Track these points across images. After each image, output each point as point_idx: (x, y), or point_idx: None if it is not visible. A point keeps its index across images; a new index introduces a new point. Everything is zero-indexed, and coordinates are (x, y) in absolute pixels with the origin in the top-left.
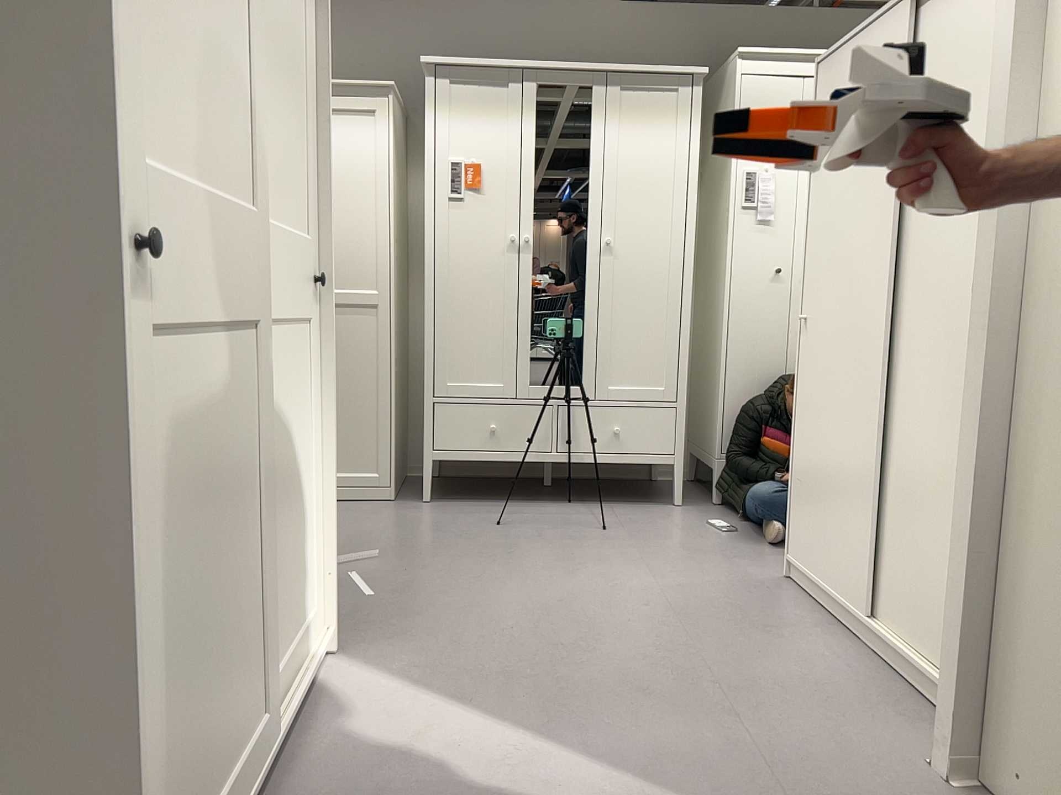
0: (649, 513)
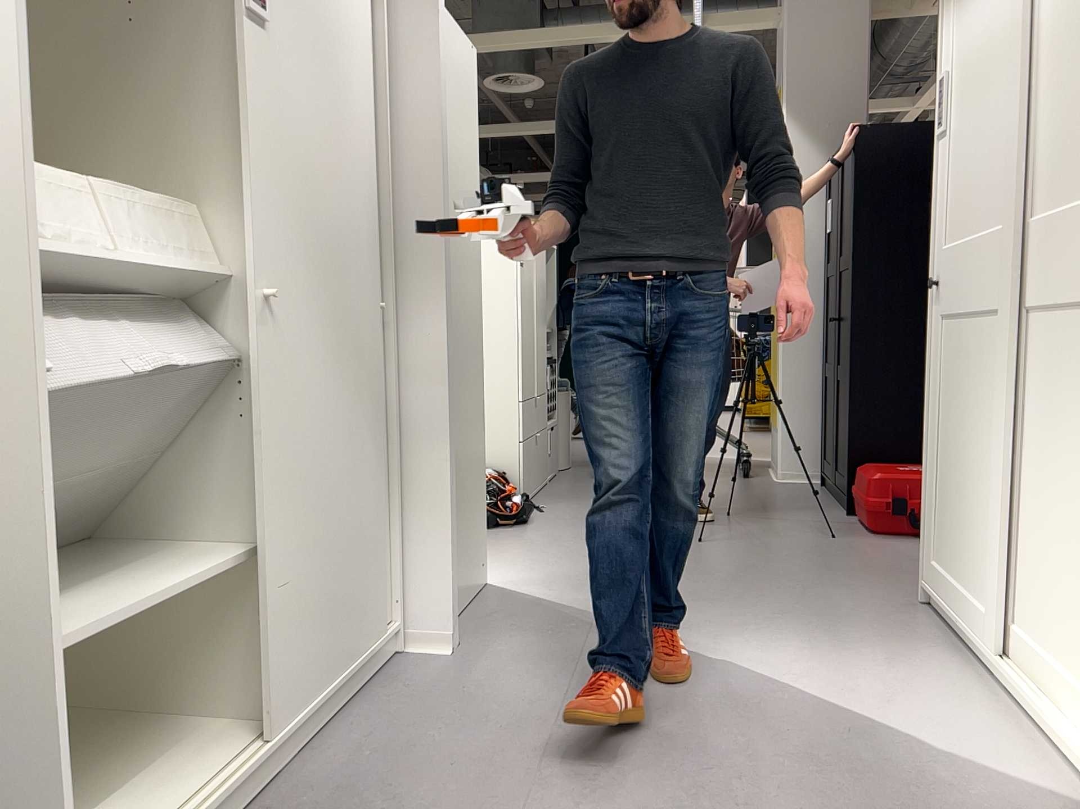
0: None
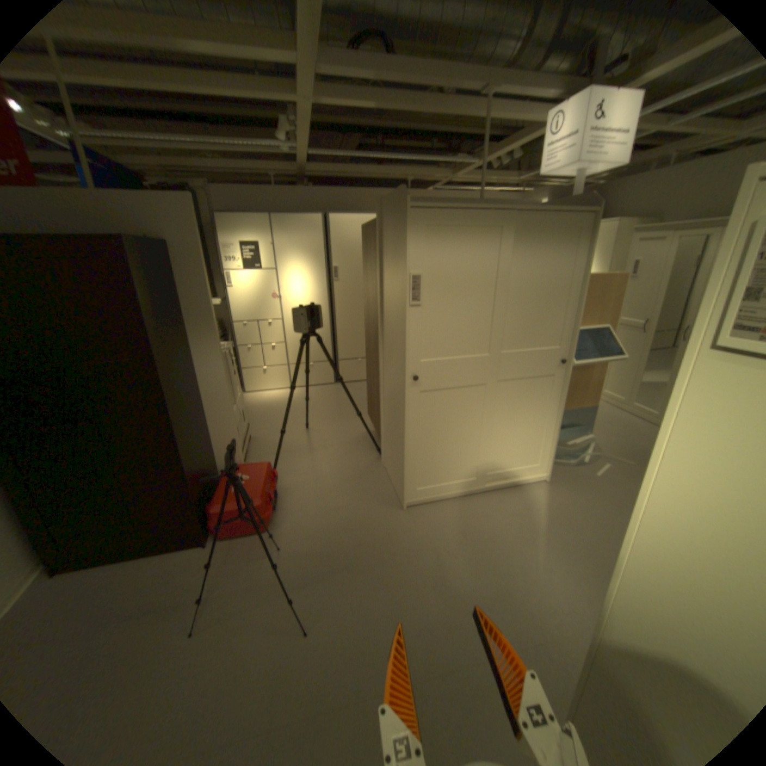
0: None
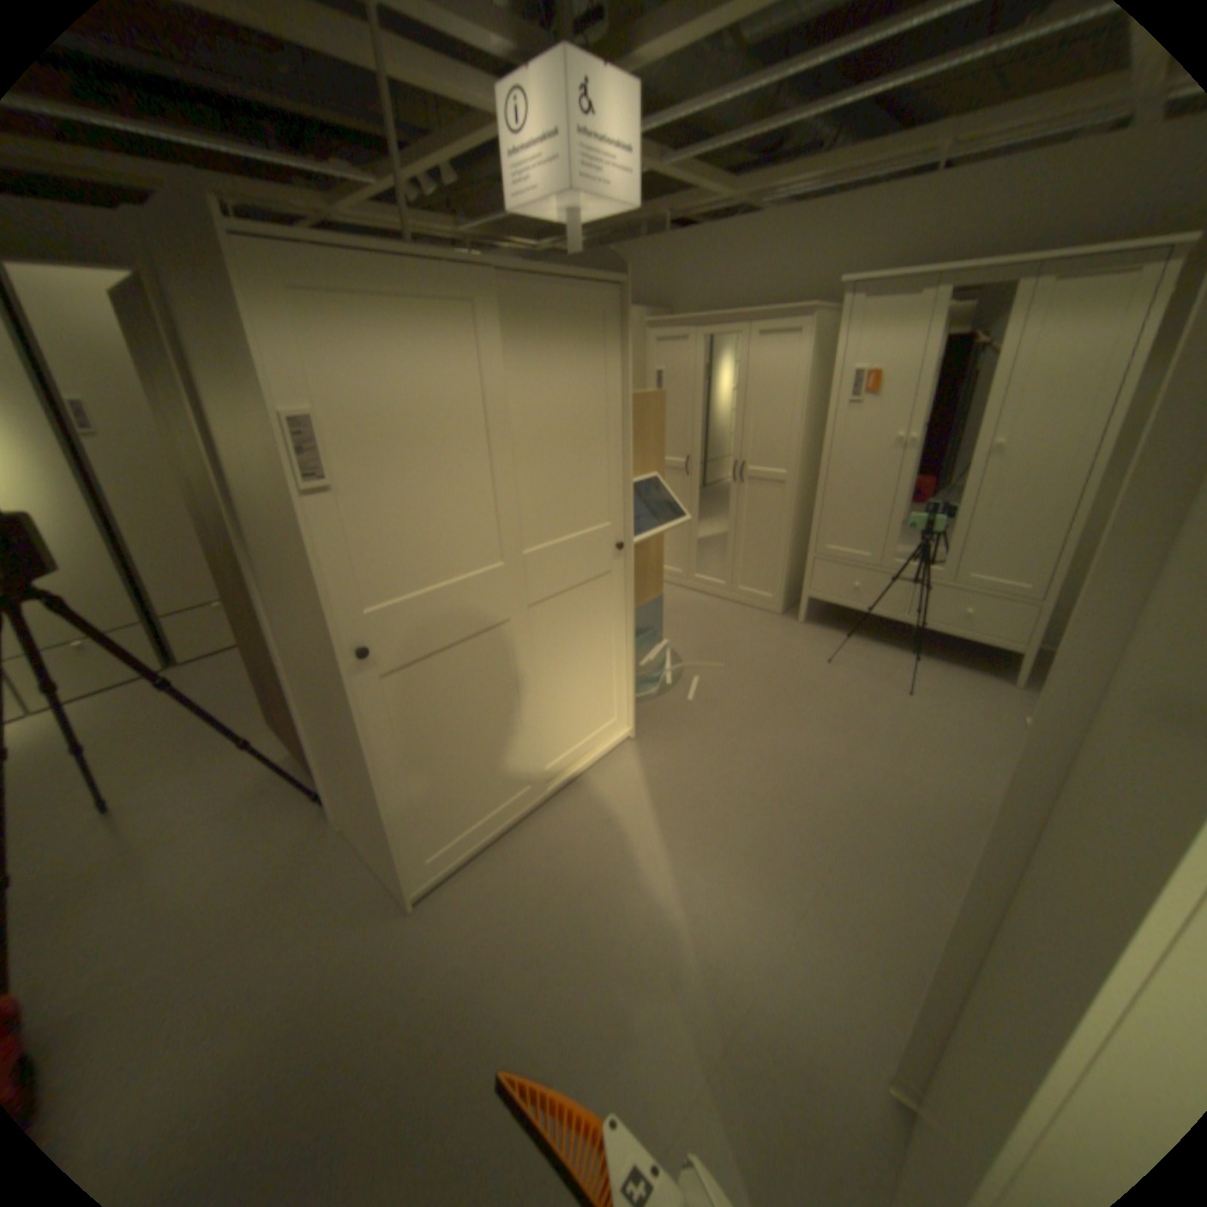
0: (977, 687)
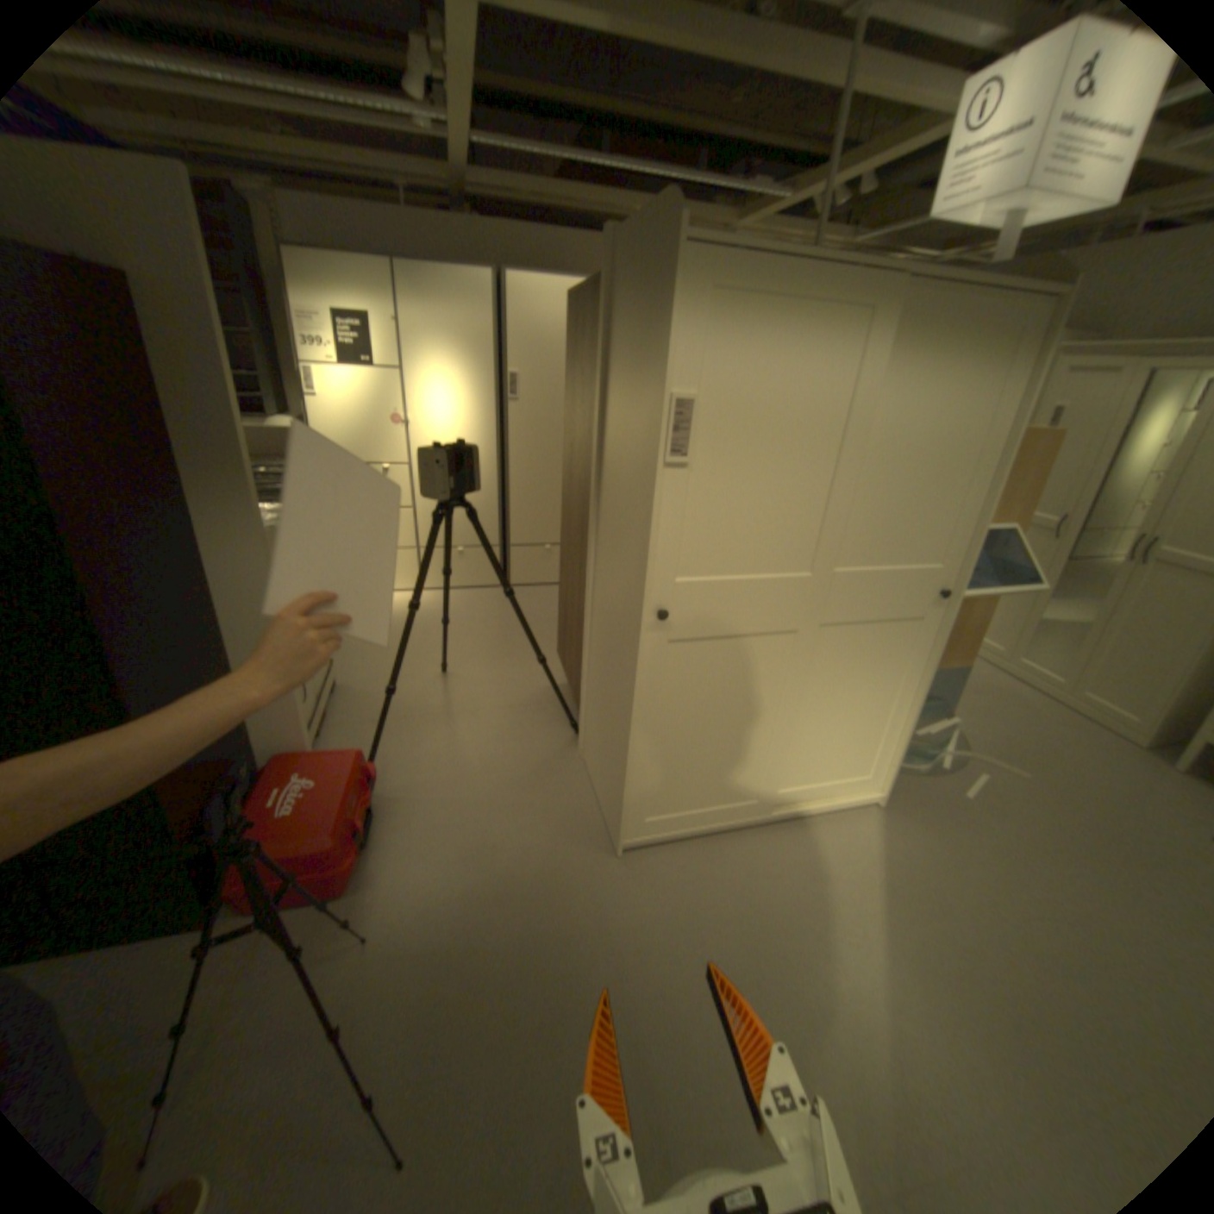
0: None
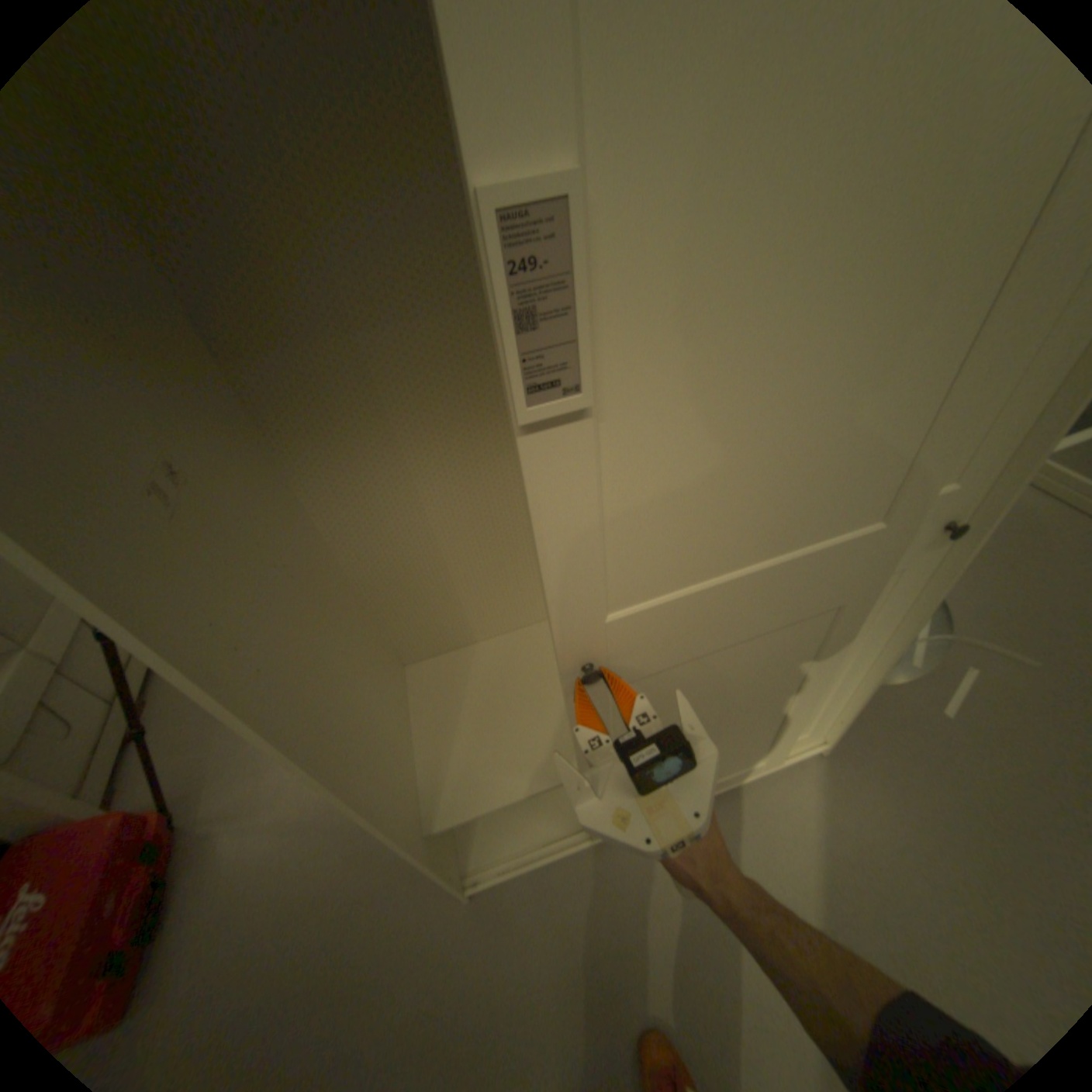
0: None
